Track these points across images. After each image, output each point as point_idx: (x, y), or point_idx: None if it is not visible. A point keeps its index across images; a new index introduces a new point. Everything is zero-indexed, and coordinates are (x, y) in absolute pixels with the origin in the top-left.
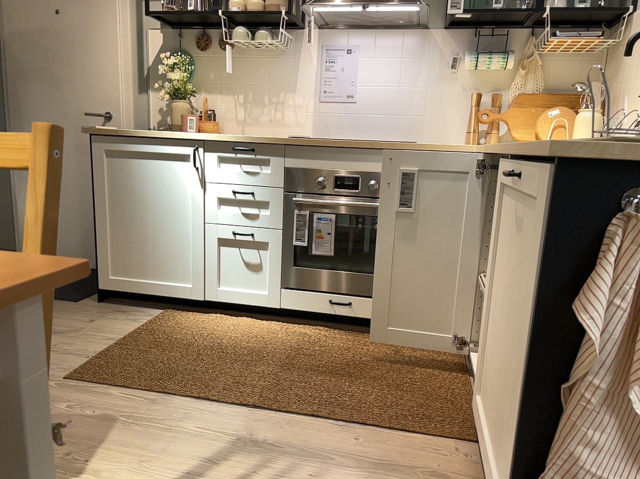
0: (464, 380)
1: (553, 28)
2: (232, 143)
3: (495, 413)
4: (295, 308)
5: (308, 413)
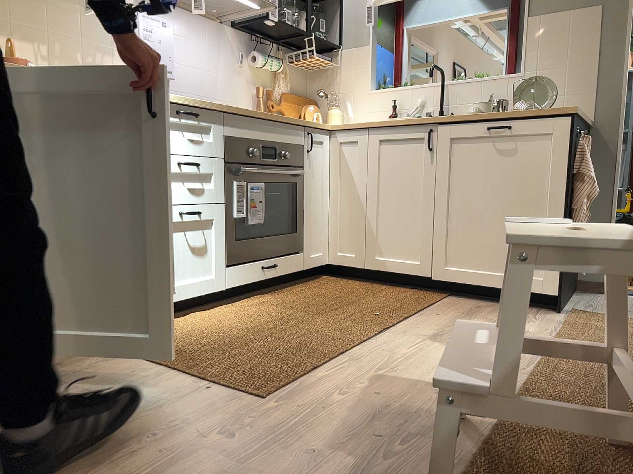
0: (375, 284)
1: (291, 47)
2: (177, 104)
3: (493, 255)
4: (237, 284)
5: (403, 317)
